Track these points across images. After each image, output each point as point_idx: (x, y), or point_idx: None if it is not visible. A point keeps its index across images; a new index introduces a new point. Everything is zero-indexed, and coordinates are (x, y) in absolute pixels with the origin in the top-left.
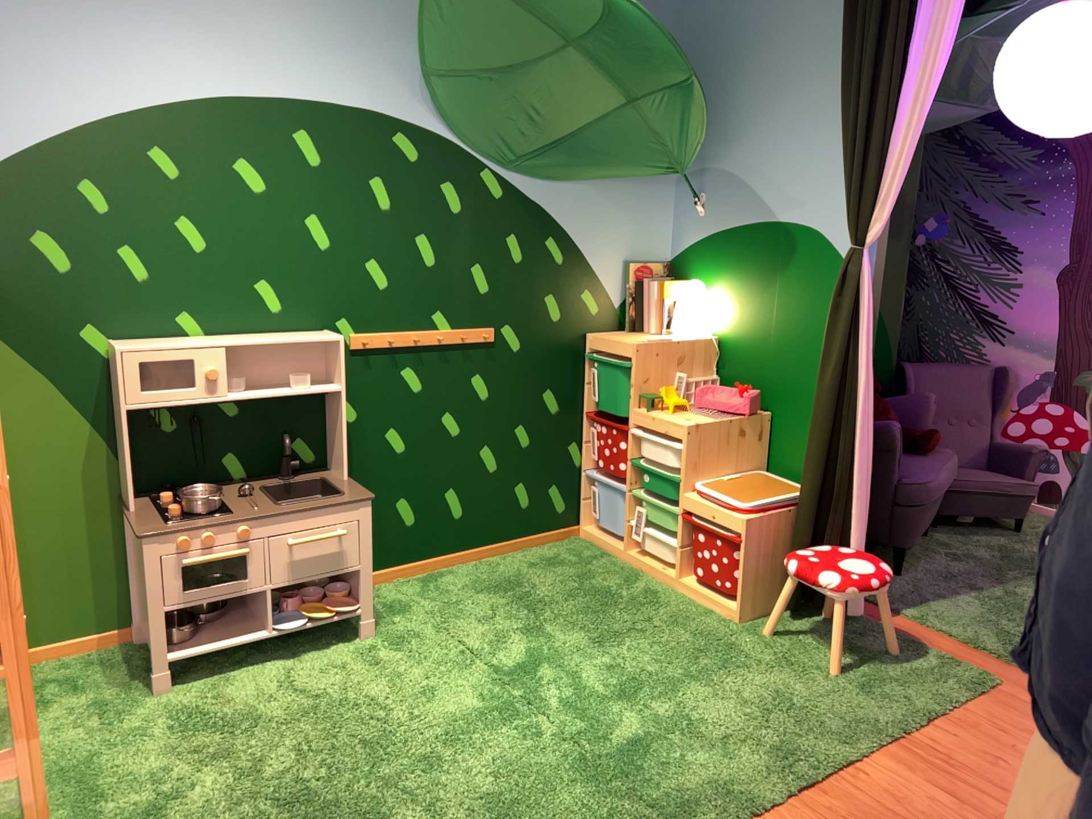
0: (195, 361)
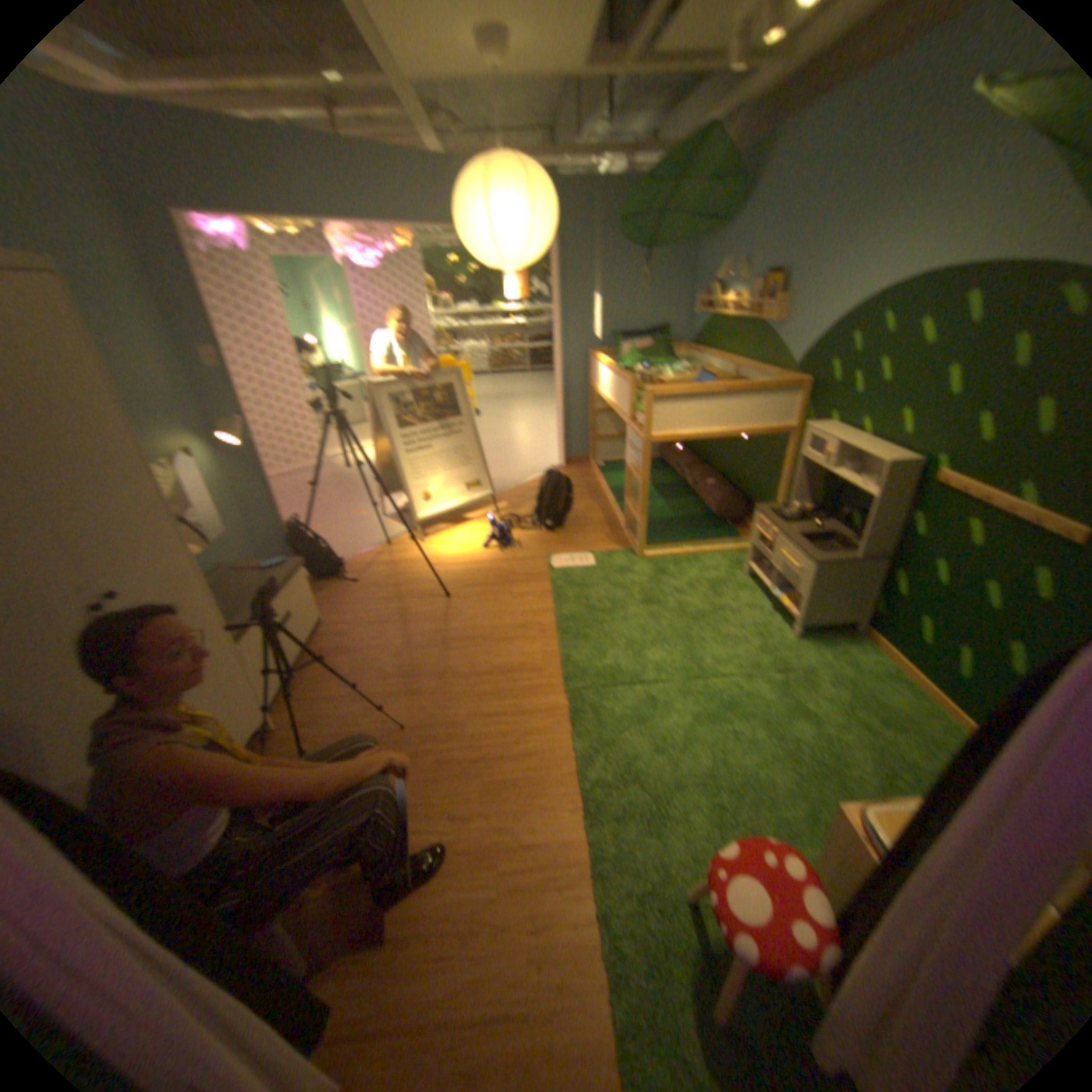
0: (826, 444)
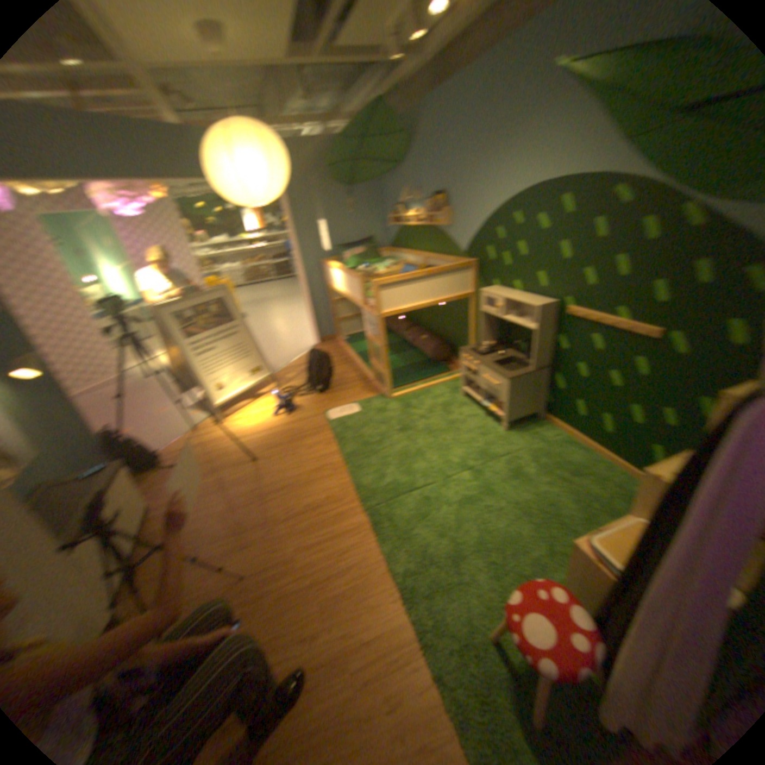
0: (496, 300)
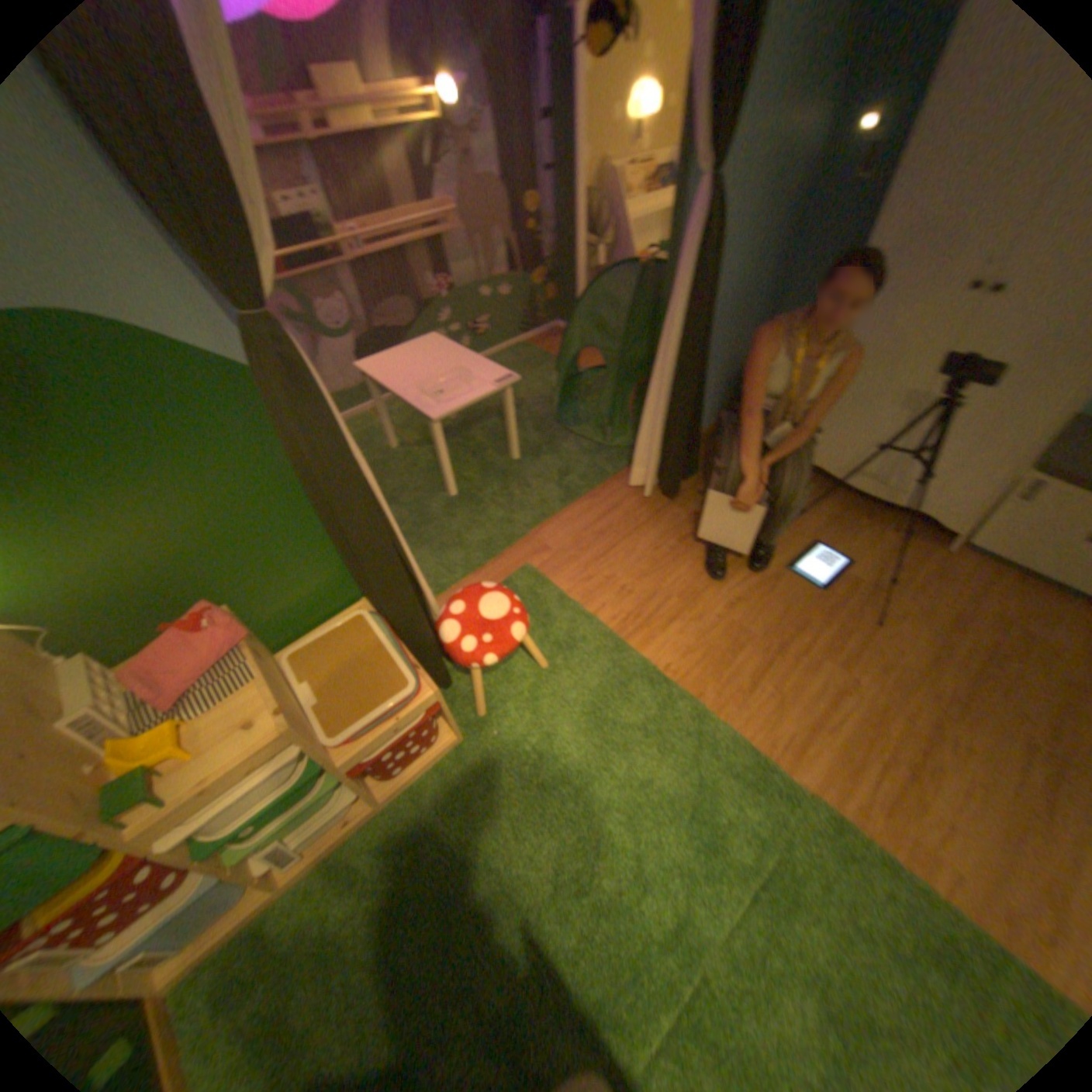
0: None
